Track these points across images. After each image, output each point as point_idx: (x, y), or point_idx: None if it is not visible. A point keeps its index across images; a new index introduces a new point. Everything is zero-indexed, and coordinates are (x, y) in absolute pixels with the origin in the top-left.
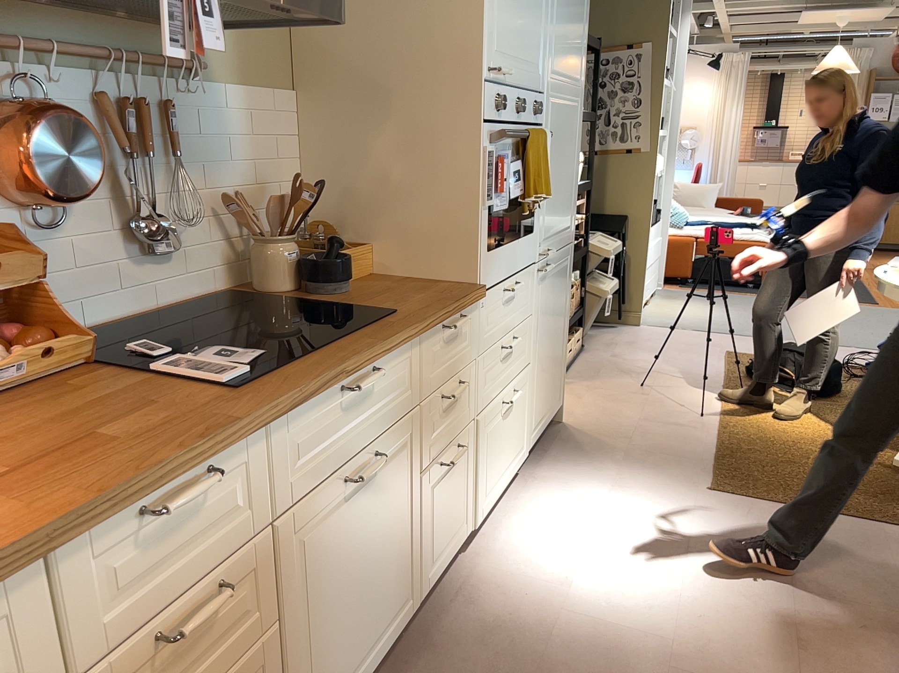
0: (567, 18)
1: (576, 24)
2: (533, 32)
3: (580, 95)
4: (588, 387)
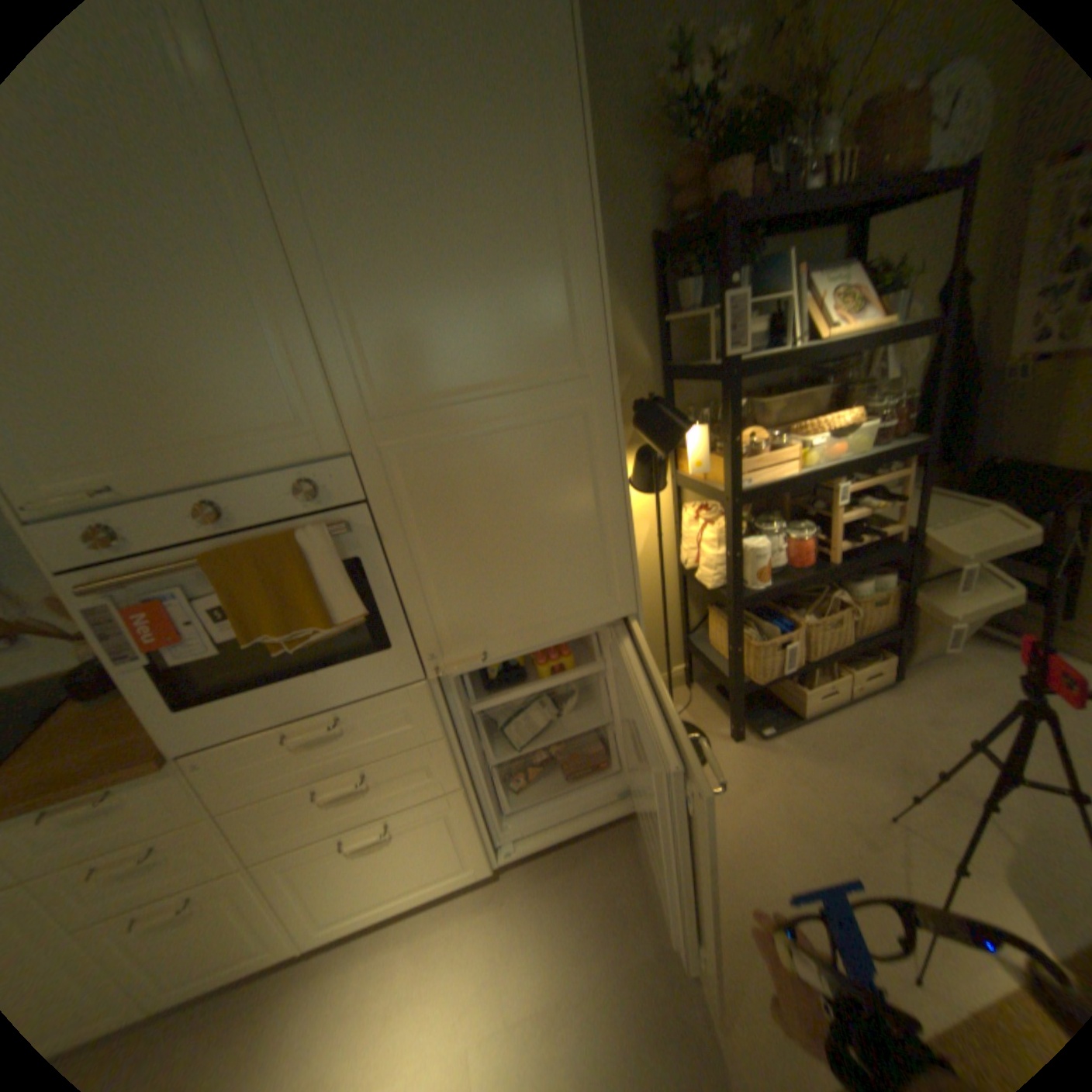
0: (424, 283)
1: (495, 272)
2: (217, 378)
3: (585, 386)
4: (796, 775)
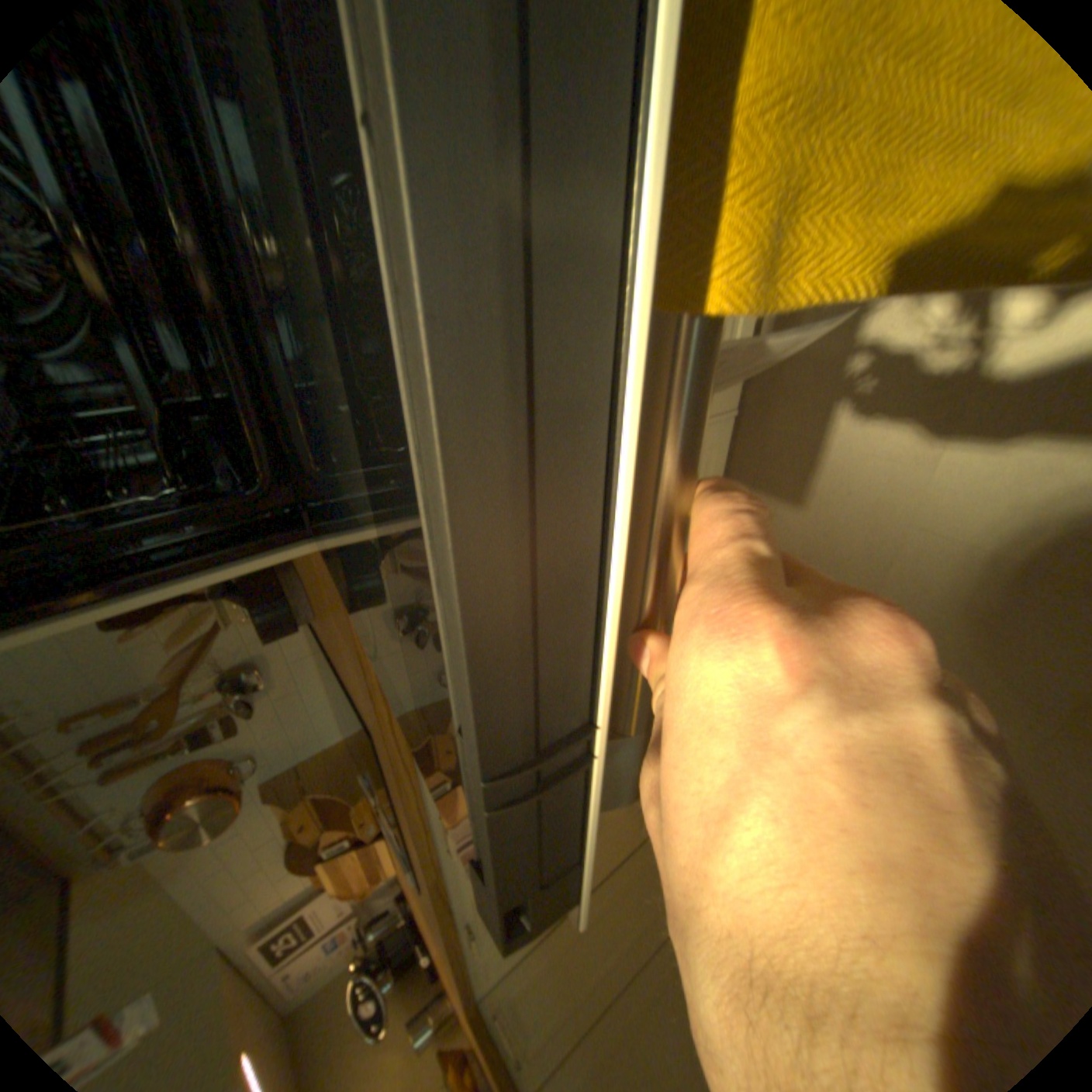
0: None
1: None
2: None
3: None
4: None
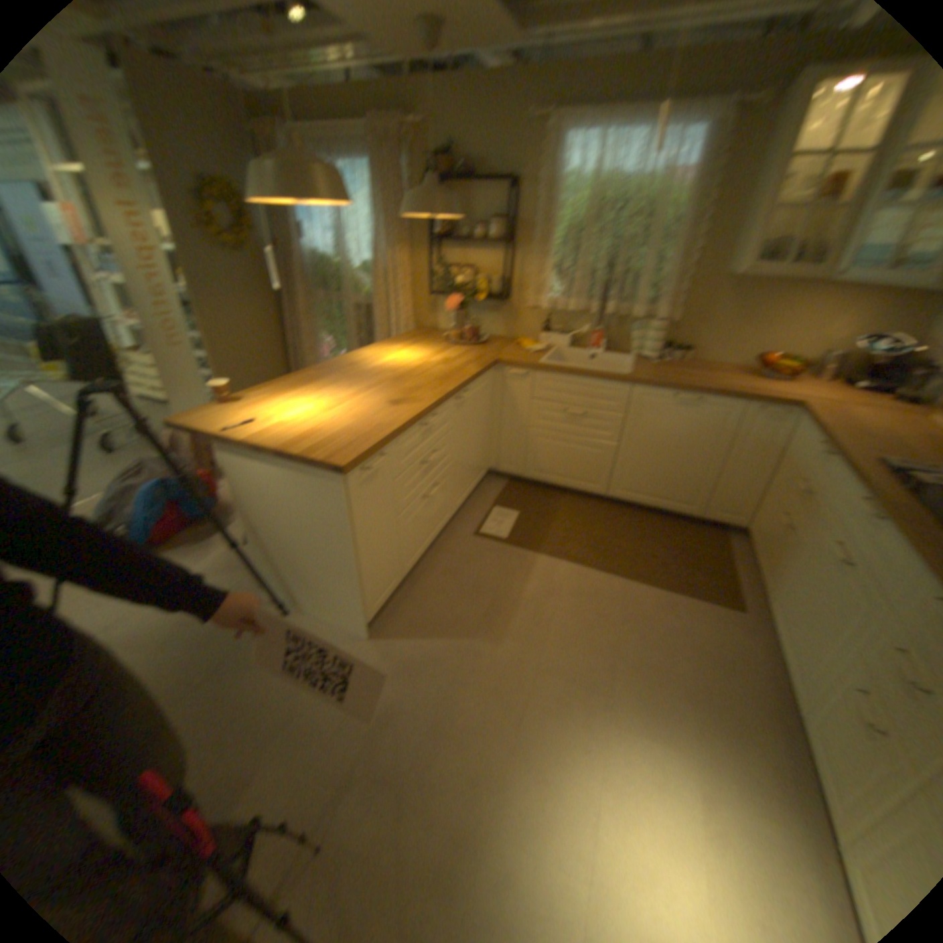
0: None
1: None
2: None
3: None
4: None
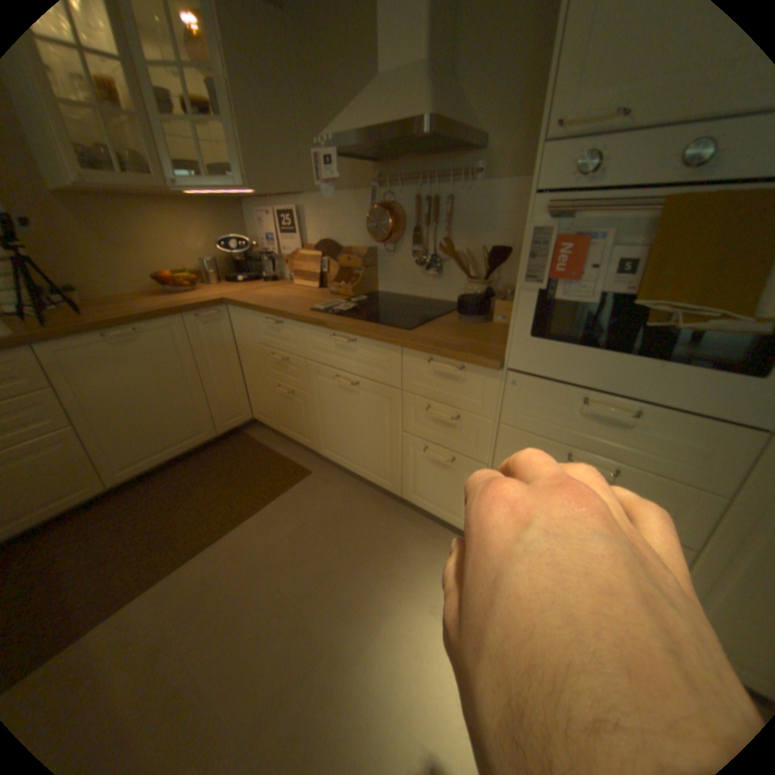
0: None
1: None
2: None
3: None
4: None
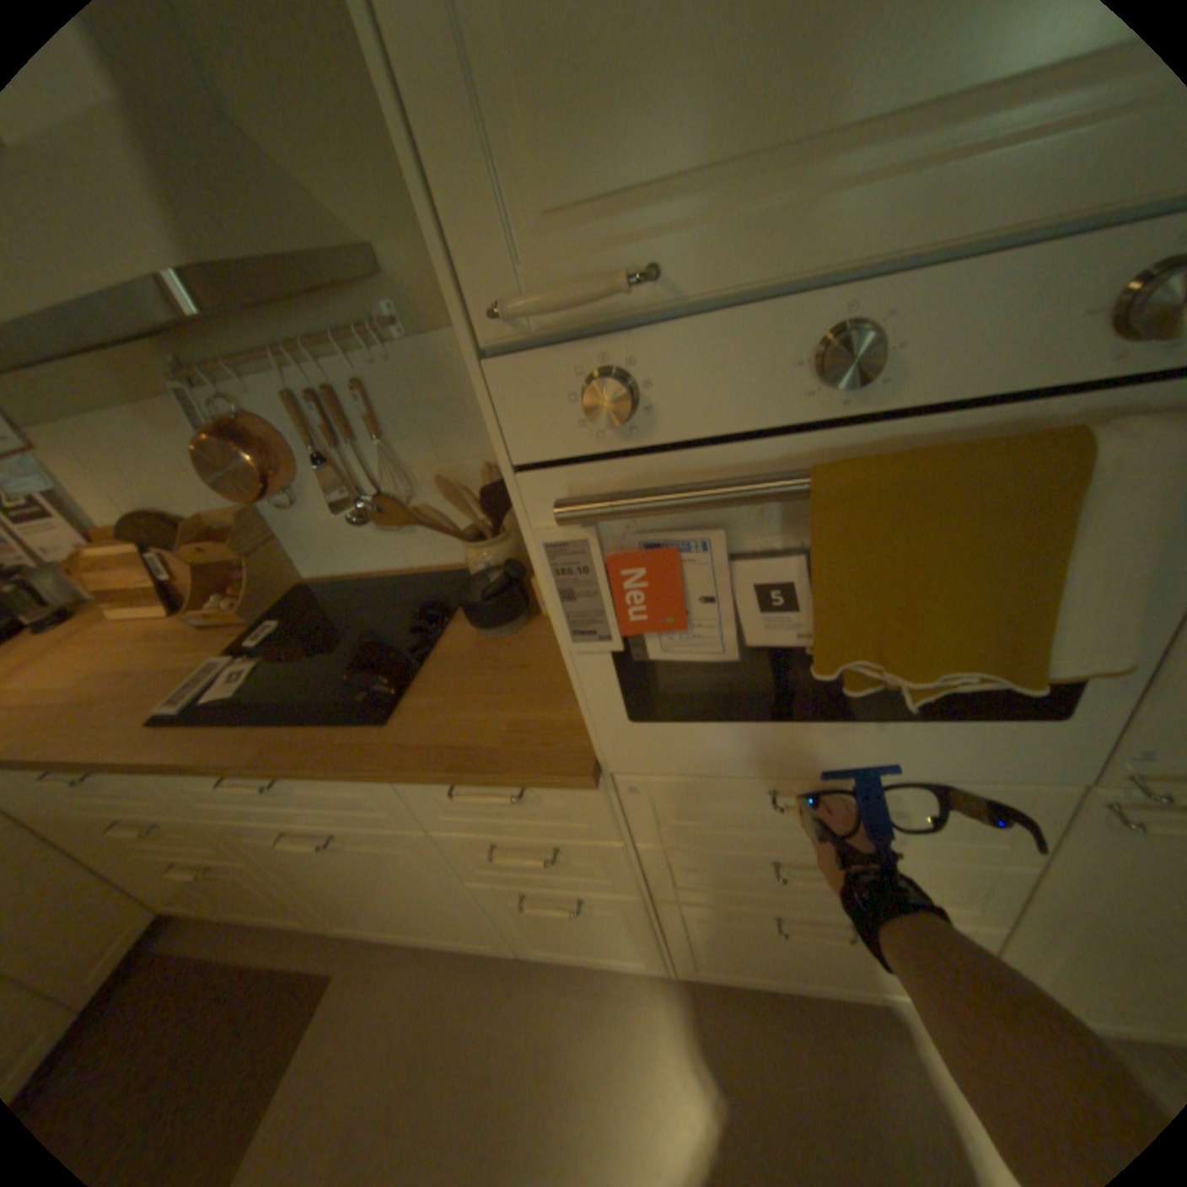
0: None
1: None
2: None
3: None
4: None
